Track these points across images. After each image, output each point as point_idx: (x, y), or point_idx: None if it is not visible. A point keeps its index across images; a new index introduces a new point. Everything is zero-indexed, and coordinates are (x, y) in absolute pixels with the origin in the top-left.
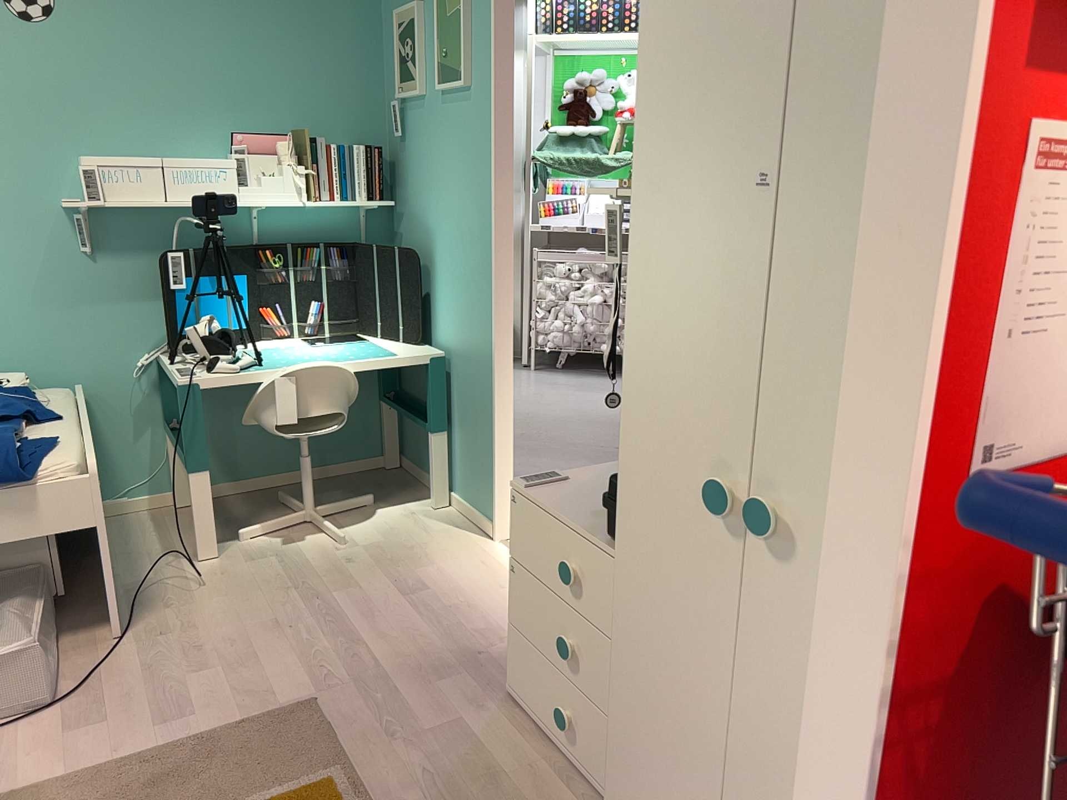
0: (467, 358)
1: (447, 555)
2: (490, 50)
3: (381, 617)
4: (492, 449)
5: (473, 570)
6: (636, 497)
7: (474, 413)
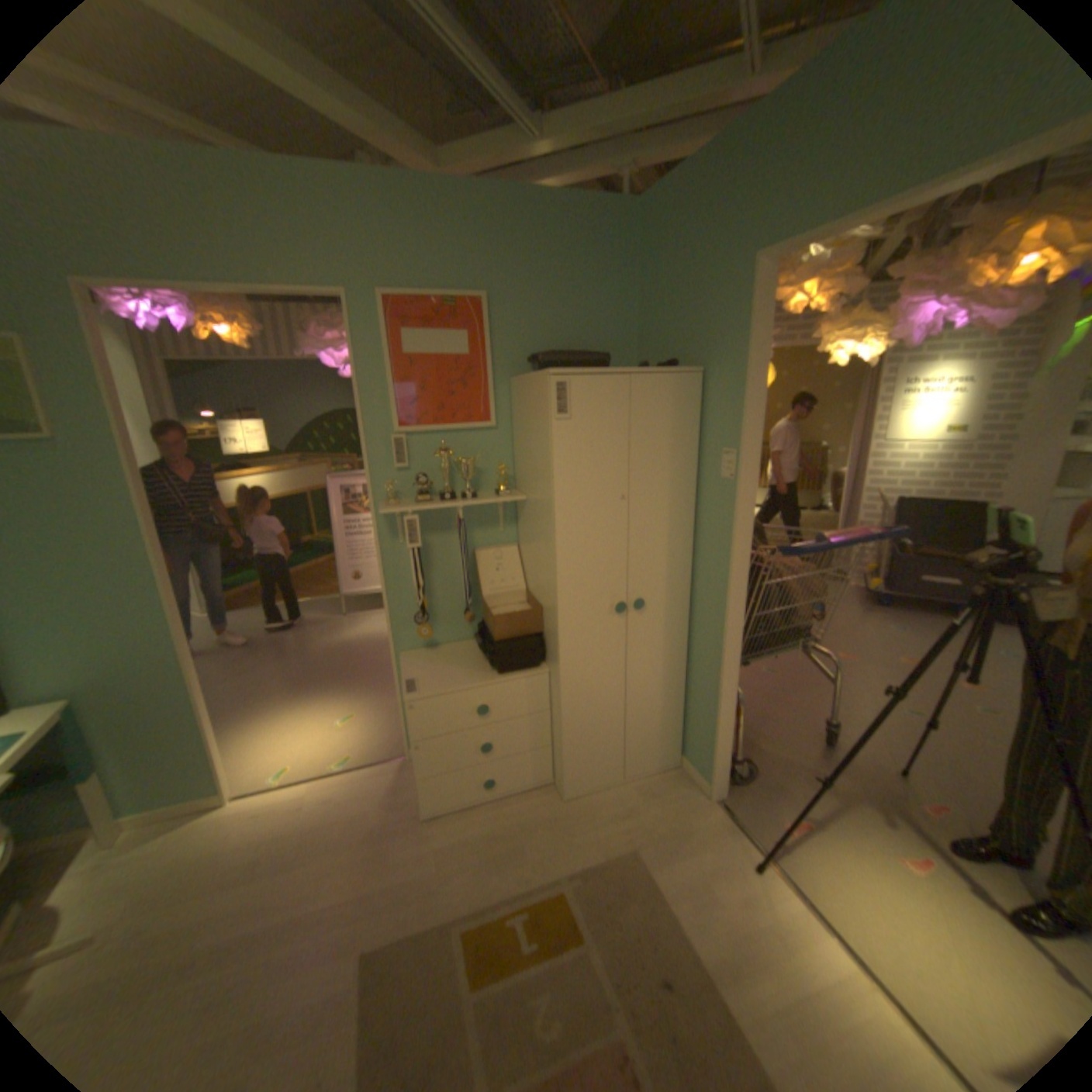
0: (119, 688)
1: (214, 842)
2: (101, 407)
3: (274, 900)
4: (198, 739)
5: (257, 826)
6: (569, 634)
7: (148, 728)
